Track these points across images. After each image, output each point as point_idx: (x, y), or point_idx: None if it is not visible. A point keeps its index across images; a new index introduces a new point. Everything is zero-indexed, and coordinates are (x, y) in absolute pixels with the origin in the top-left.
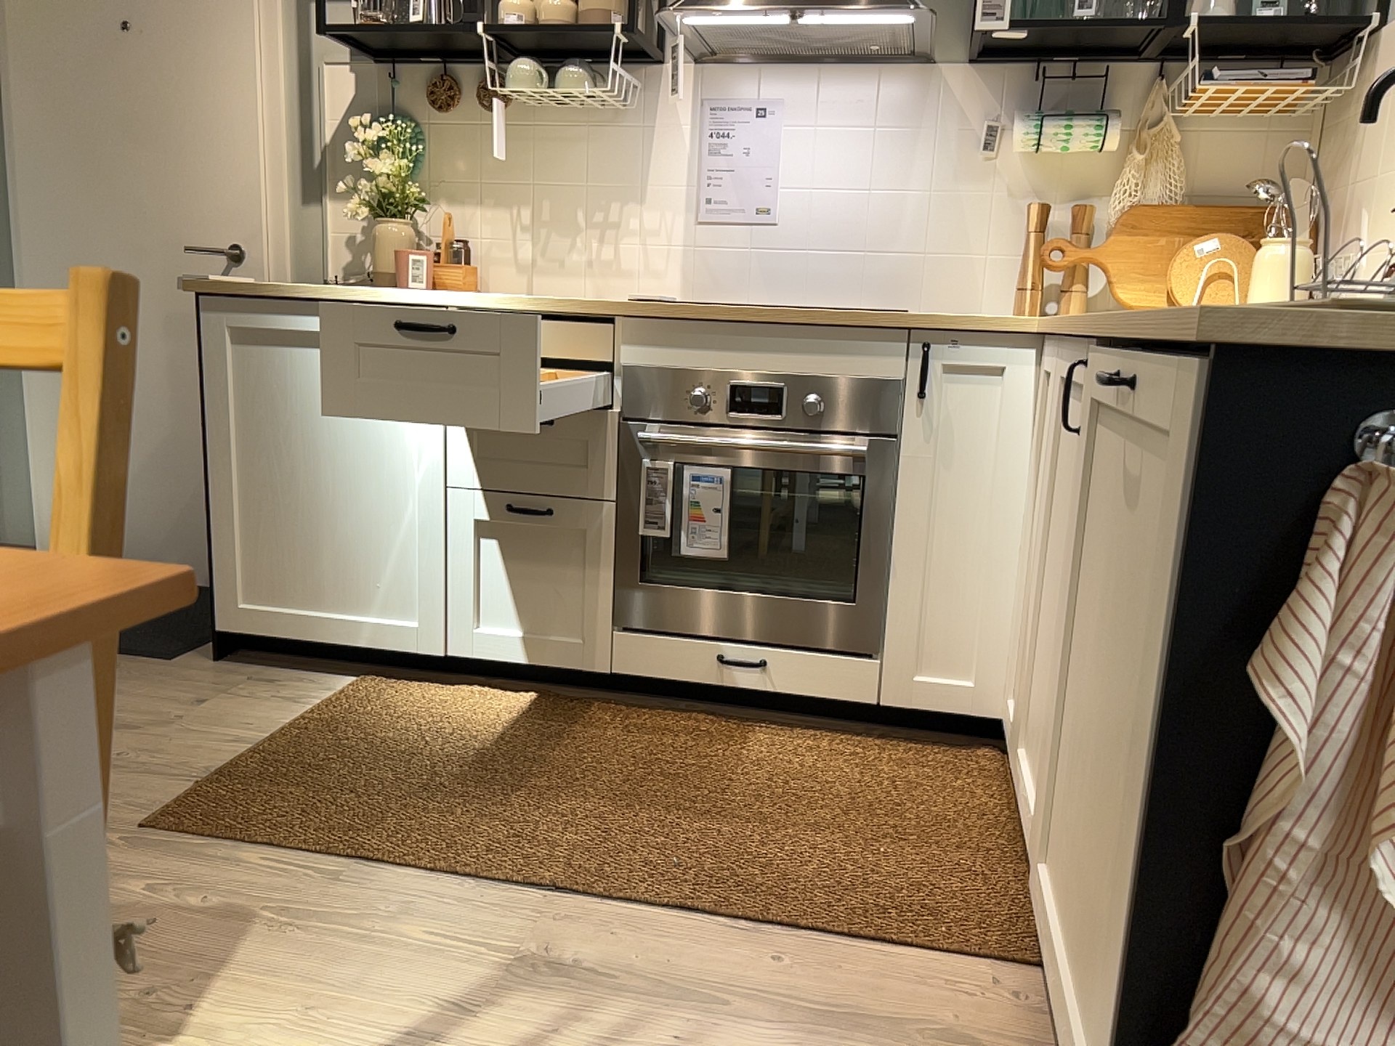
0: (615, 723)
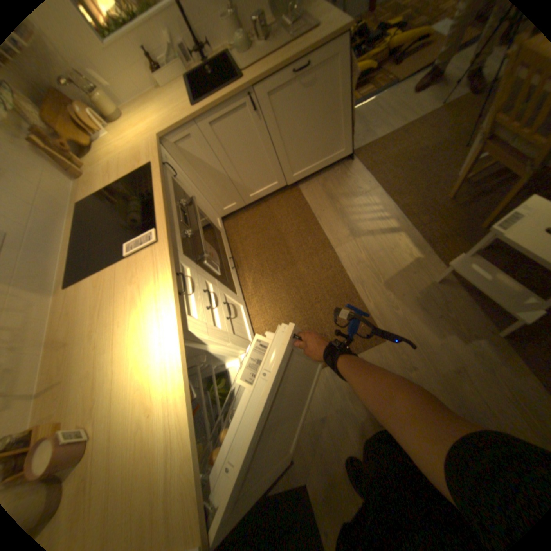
0: (257, 294)
